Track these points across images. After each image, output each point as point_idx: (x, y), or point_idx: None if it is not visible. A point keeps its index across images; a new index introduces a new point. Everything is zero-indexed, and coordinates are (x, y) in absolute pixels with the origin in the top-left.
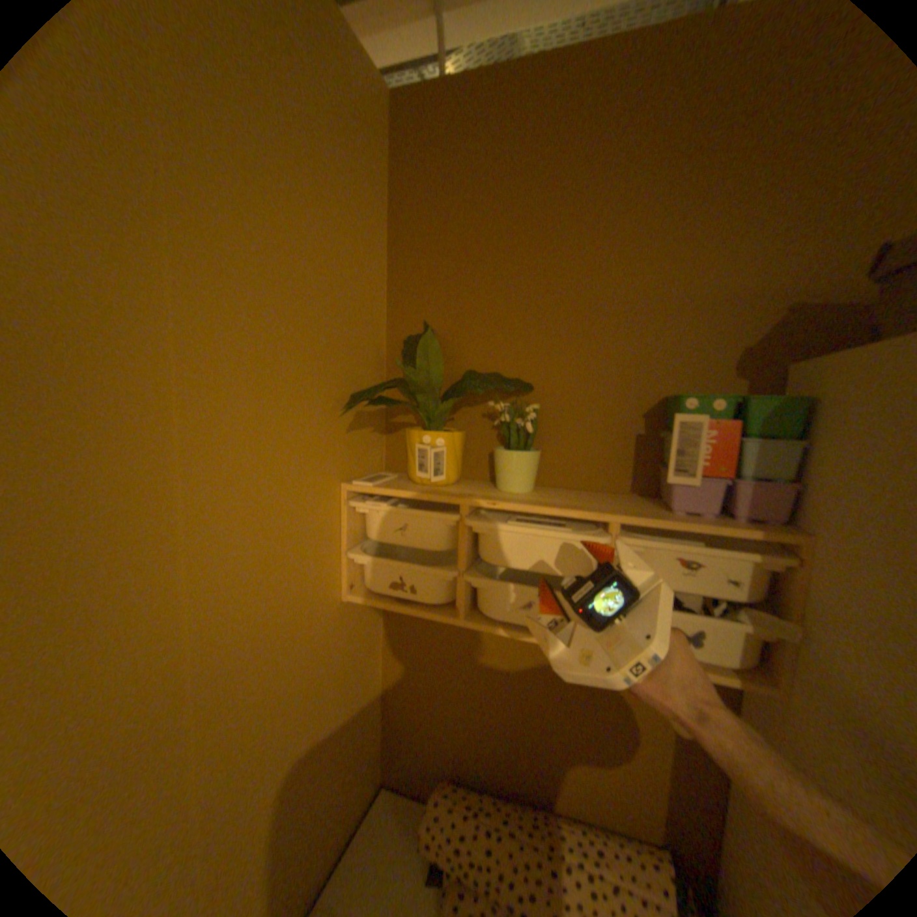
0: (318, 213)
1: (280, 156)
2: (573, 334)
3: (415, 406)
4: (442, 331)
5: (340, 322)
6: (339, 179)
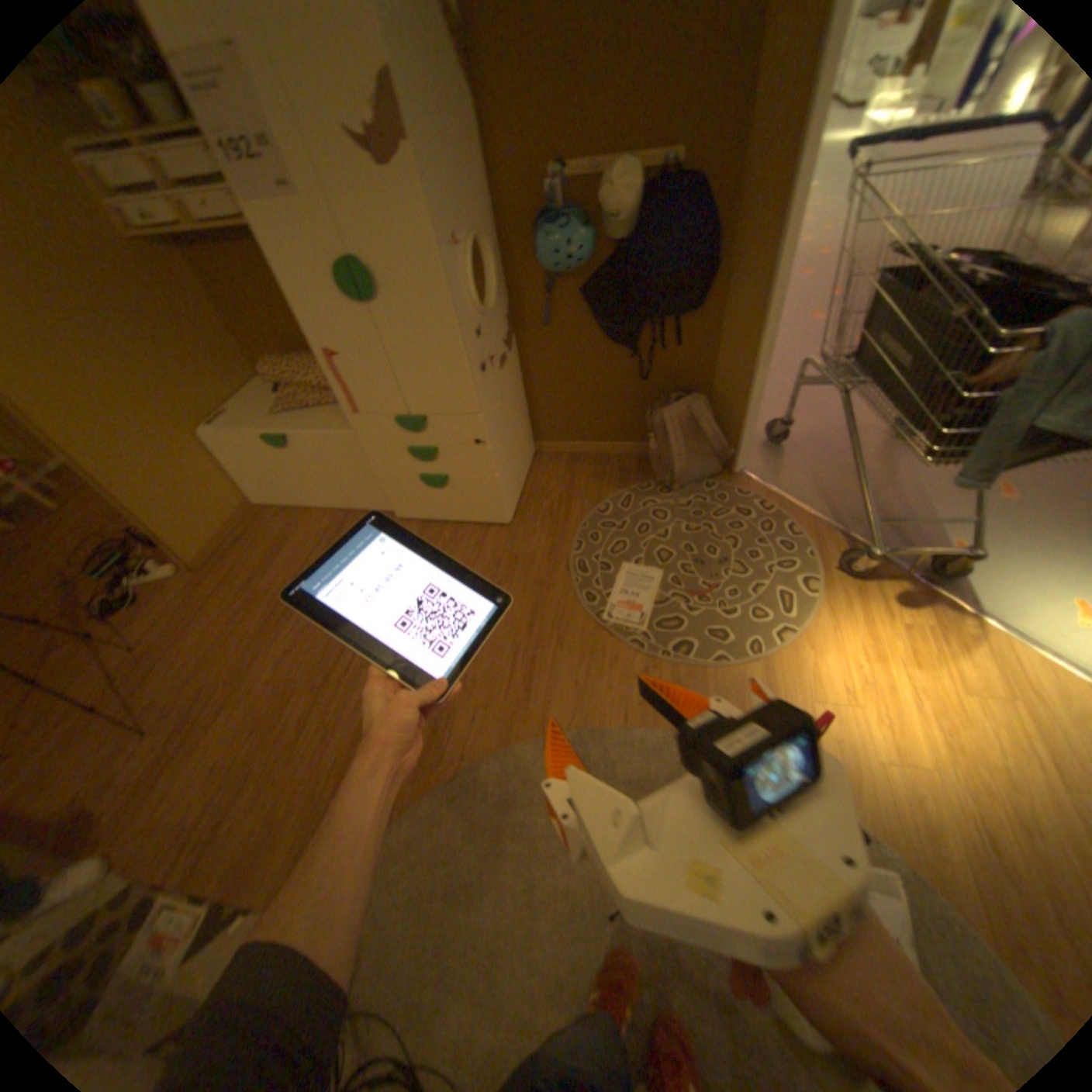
0: None
1: None
2: None
3: None
4: None
5: None
6: None
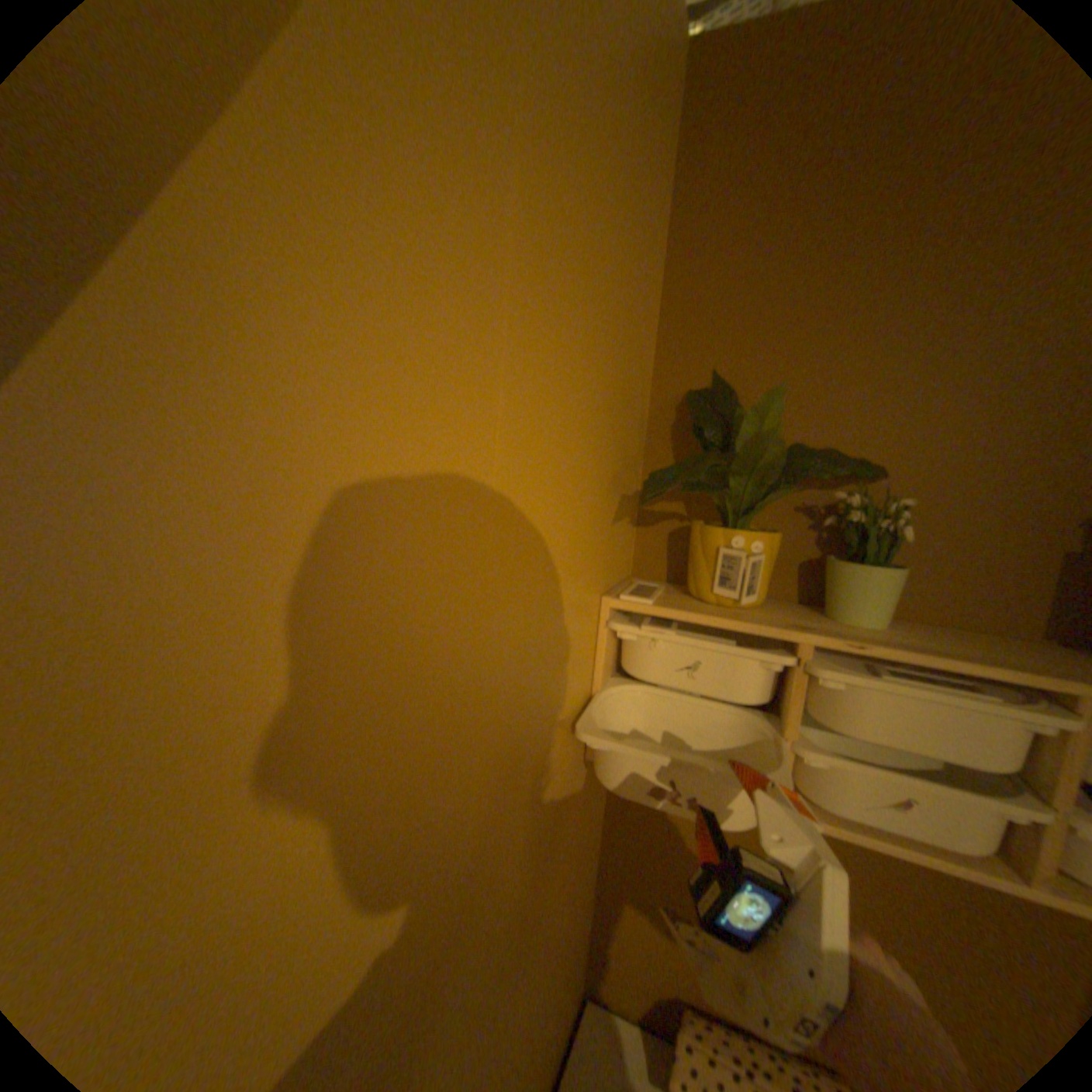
0: (627, 201)
1: (611, 104)
2: (965, 394)
3: (724, 491)
4: (742, 384)
5: (624, 365)
6: (645, 156)
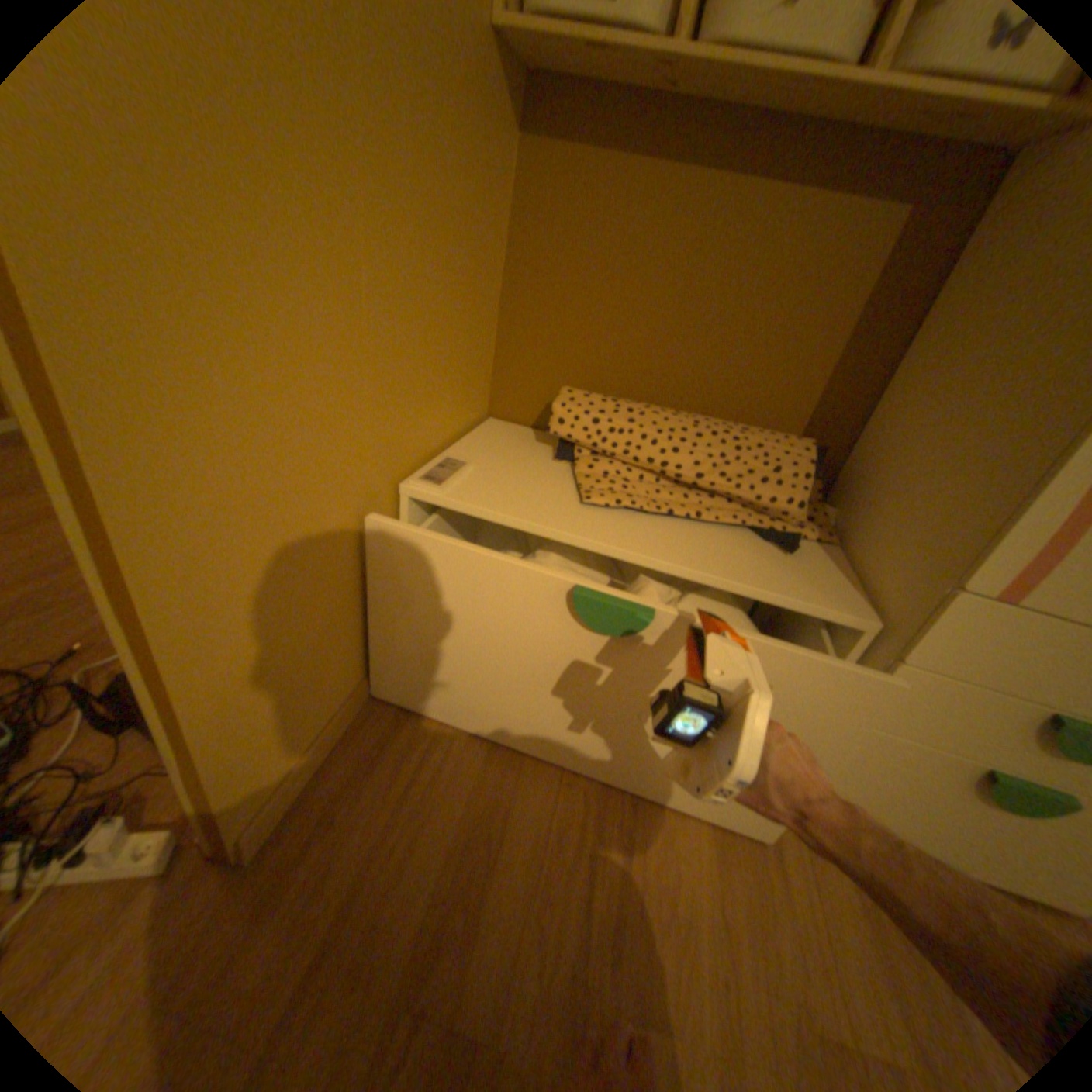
0: None
1: None
2: None
3: None
4: None
5: None
6: None
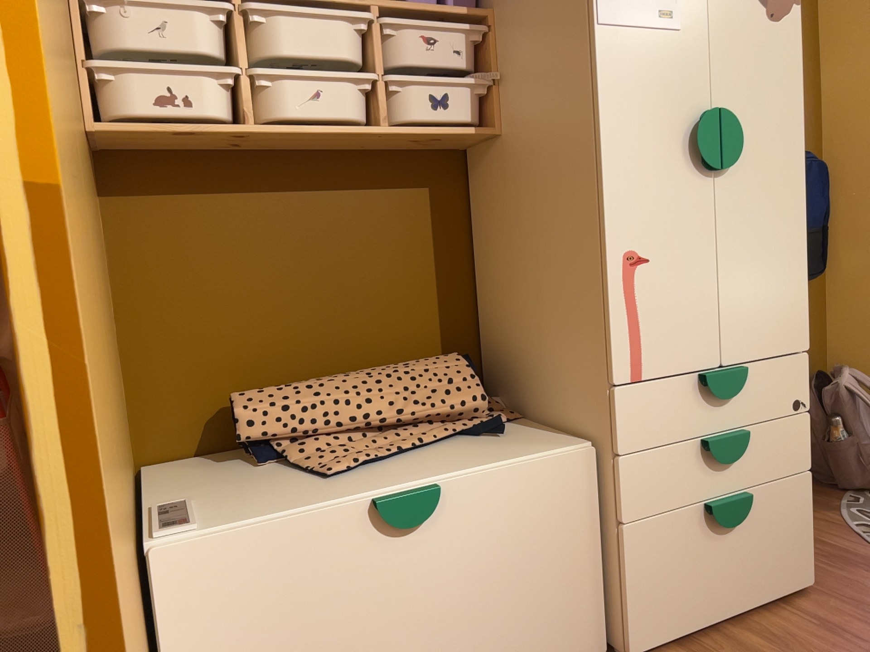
0: None
1: None
2: None
3: None
4: None
5: None
6: None
